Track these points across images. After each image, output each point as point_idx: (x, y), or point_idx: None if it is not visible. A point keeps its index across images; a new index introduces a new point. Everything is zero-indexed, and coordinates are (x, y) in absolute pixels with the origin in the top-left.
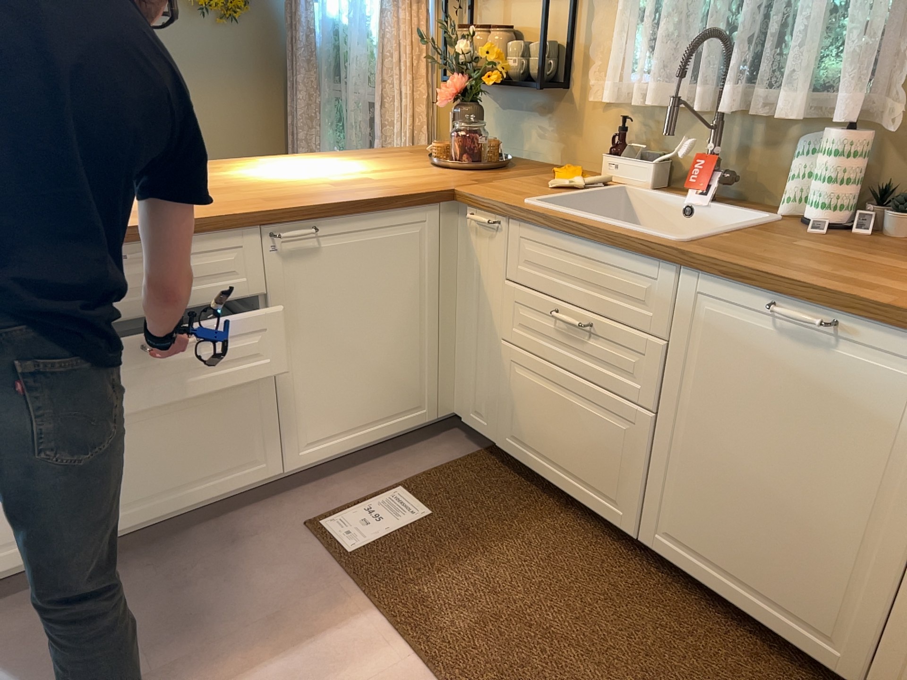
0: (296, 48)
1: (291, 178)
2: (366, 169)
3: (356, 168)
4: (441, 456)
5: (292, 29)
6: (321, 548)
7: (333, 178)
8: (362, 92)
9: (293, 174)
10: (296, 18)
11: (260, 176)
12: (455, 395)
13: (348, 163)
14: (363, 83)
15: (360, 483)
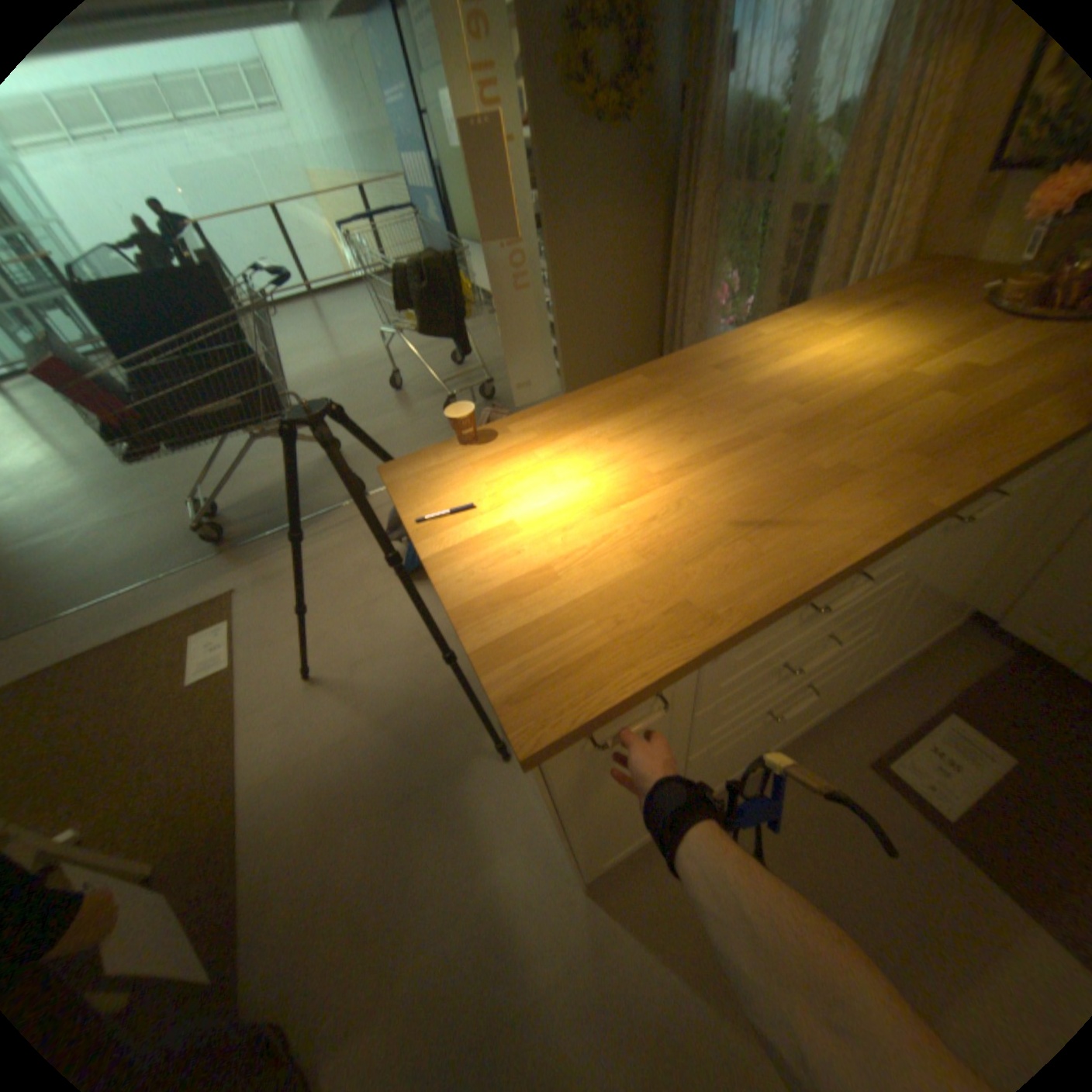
0: (690, 141)
1: (863, 375)
2: (932, 338)
3: (912, 335)
4: (973, 664)
5: (689, 115)
6: (915, 812)
7: (923, 369)
8: (793, 191)
9: (852, 364)
10: (700, 99)
11: (814, 374)
12: (995, 598)
13: (882, 324)
14: (802, 179)
15: (901, 704)
